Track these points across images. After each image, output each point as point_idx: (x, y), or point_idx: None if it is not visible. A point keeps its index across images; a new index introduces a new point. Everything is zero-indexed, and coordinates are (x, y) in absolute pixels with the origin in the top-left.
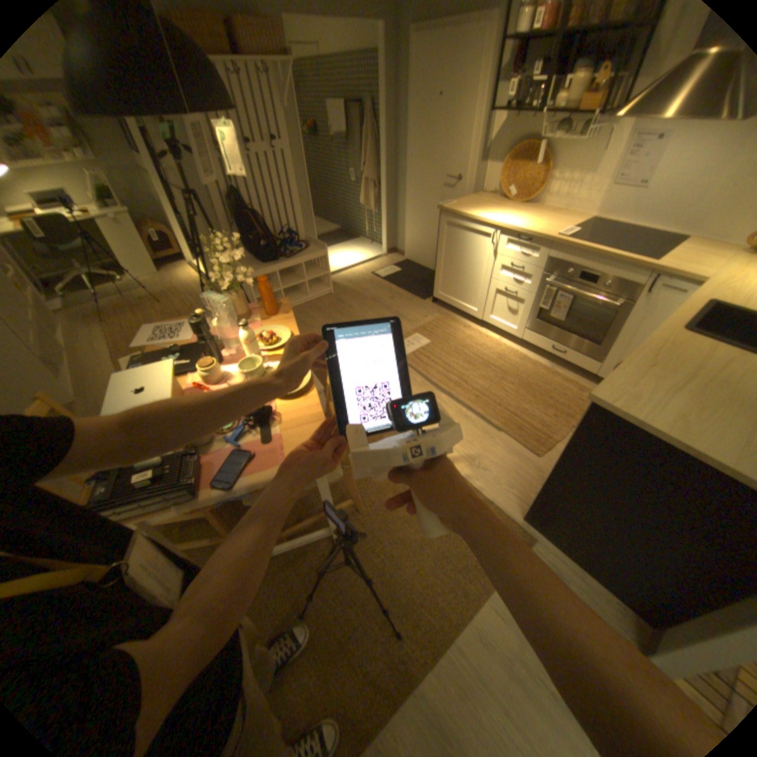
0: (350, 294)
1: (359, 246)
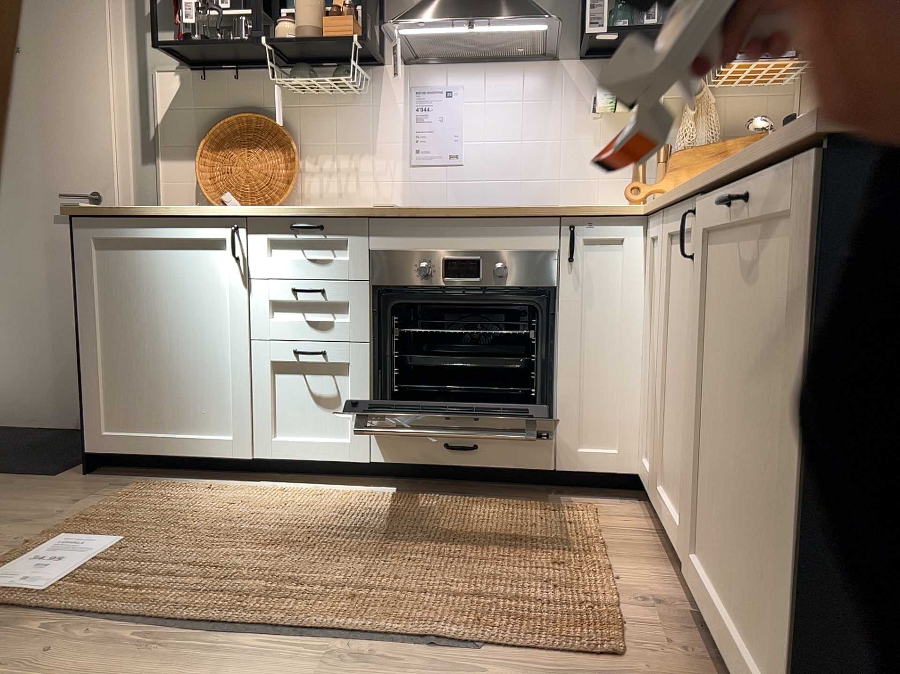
0: None
1: None
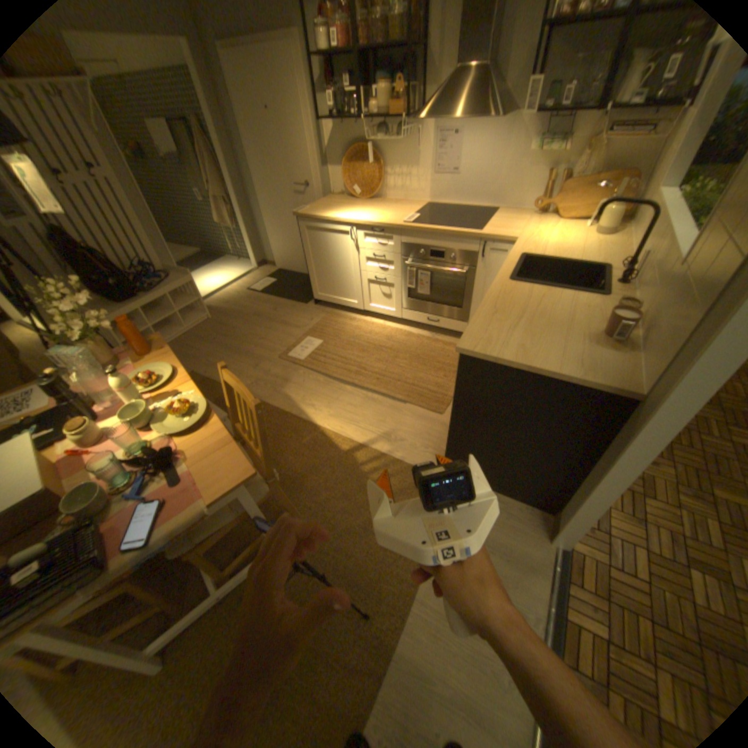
0: (229, 314)
1: (227, 265)
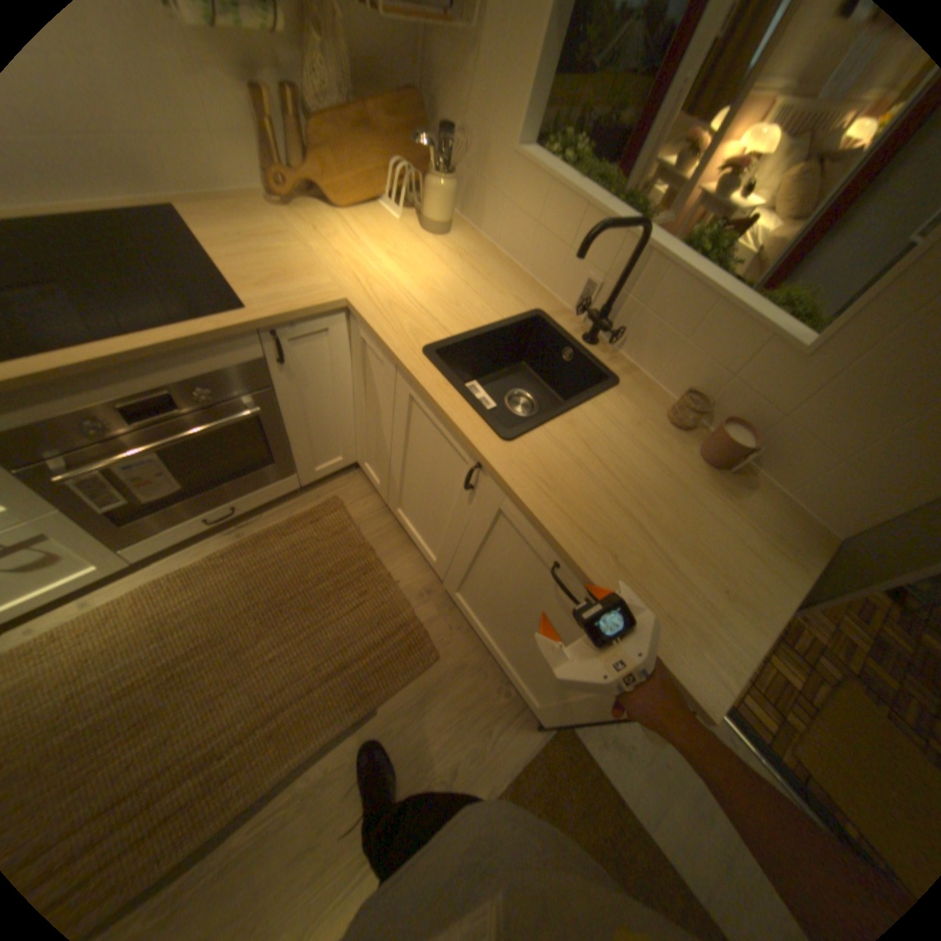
0: None
1: None
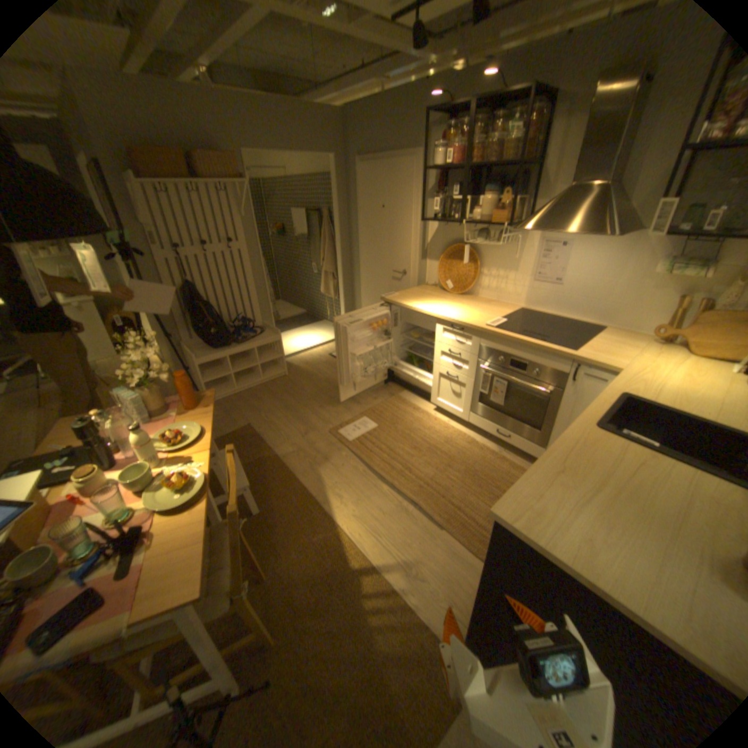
0: (304, 376)
1: (321, 329)
